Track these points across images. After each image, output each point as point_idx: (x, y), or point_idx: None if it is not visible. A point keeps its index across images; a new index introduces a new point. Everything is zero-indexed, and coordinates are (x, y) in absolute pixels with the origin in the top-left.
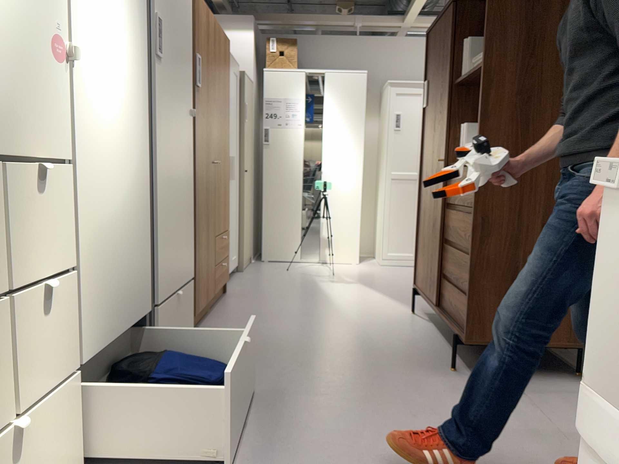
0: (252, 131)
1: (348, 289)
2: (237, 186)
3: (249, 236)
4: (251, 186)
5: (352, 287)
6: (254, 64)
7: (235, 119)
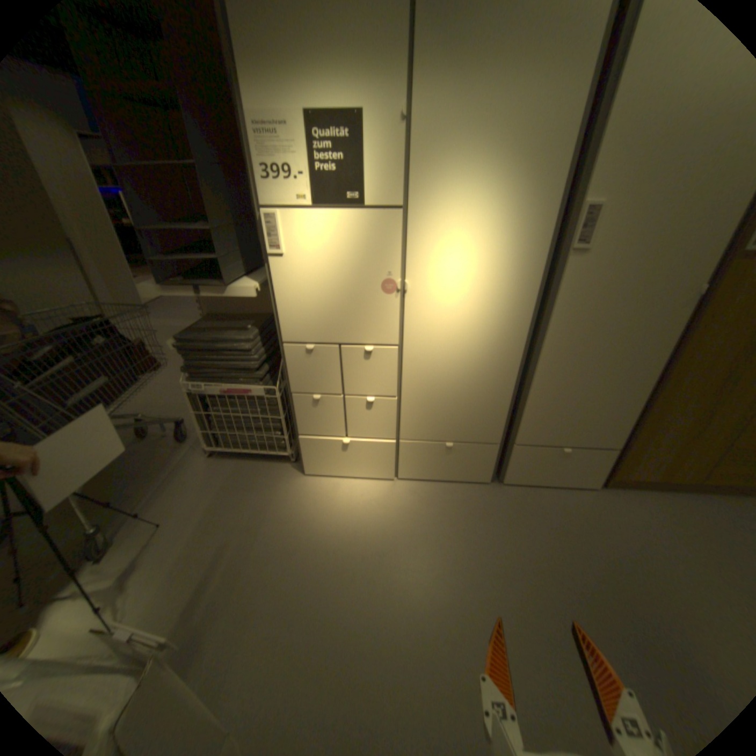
0: None
1: None
2: None
3: None
4: None
5: None
6: None
7: None
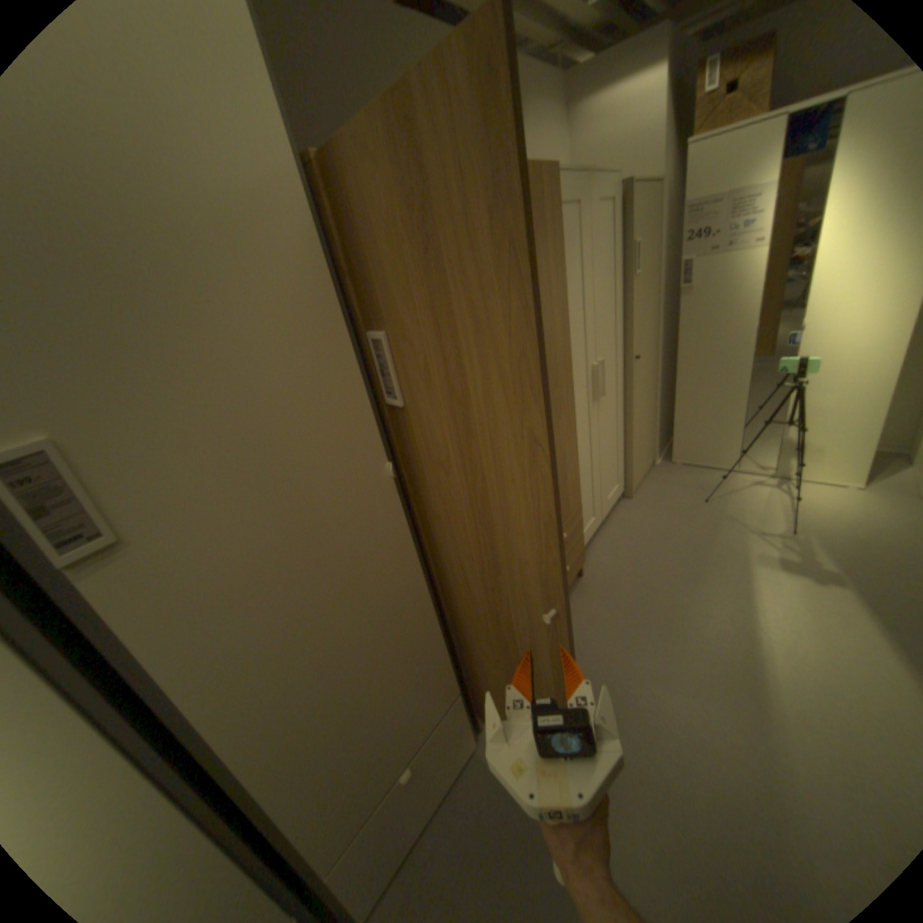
0: (656, 276)
1: (812, 611)
2: (620, 390)
3: (647, 440)
4: (654, 366)
5: (825, 600)
6: (667, 135)
7: (607, 286)
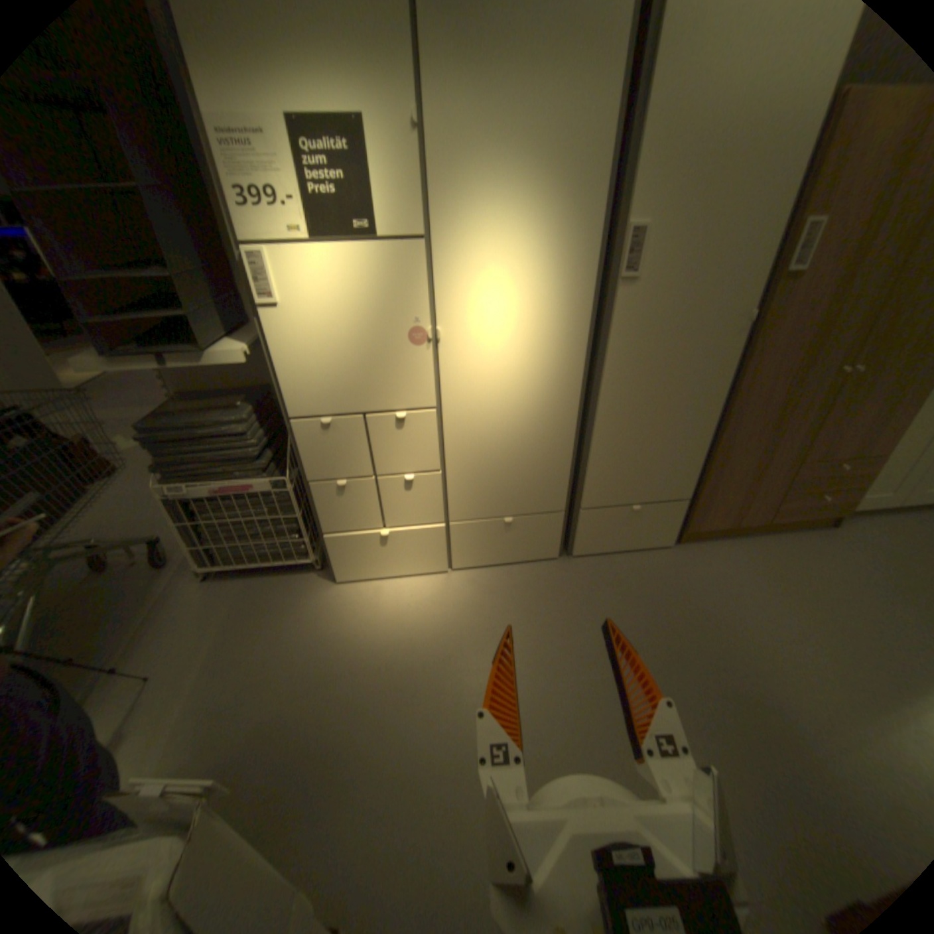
0: None
1: None
2: None
3: None
4: None
5: None
6: None
7: None
